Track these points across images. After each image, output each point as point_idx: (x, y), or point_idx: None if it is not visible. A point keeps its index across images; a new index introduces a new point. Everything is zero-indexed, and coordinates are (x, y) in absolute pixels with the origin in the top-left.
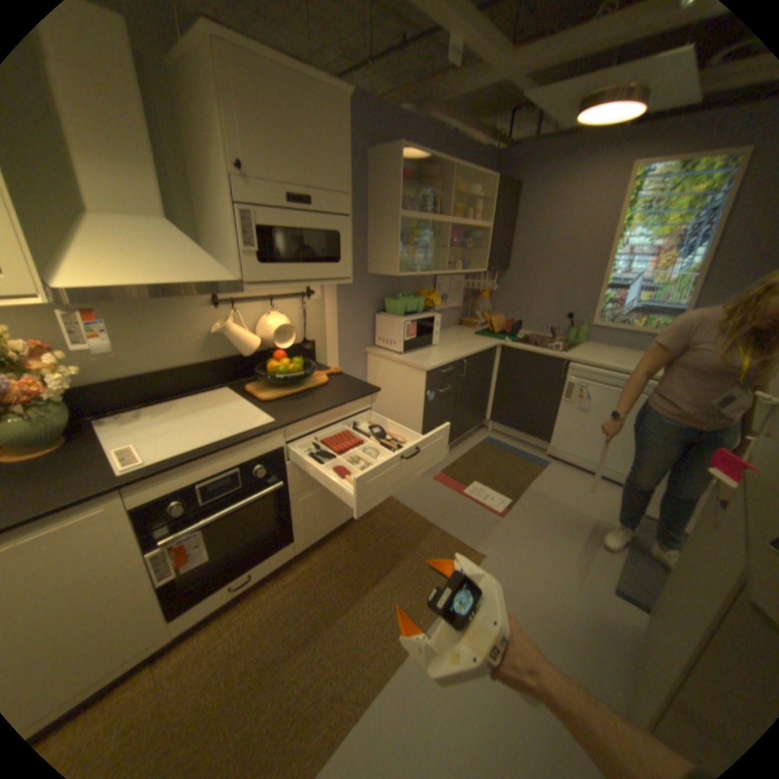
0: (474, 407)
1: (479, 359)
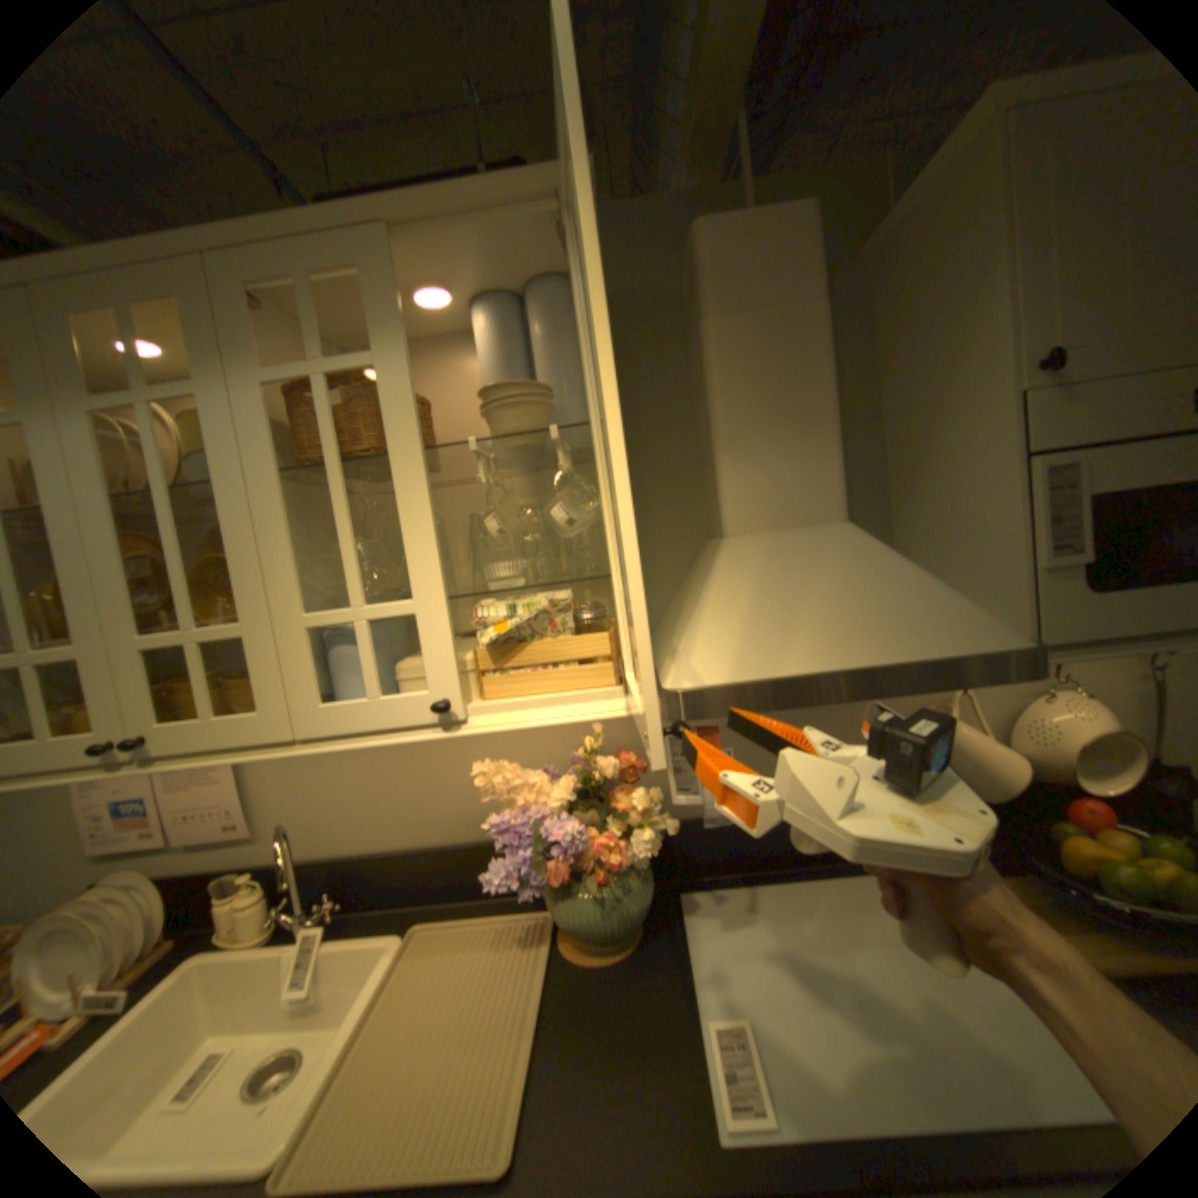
0: None
1: None
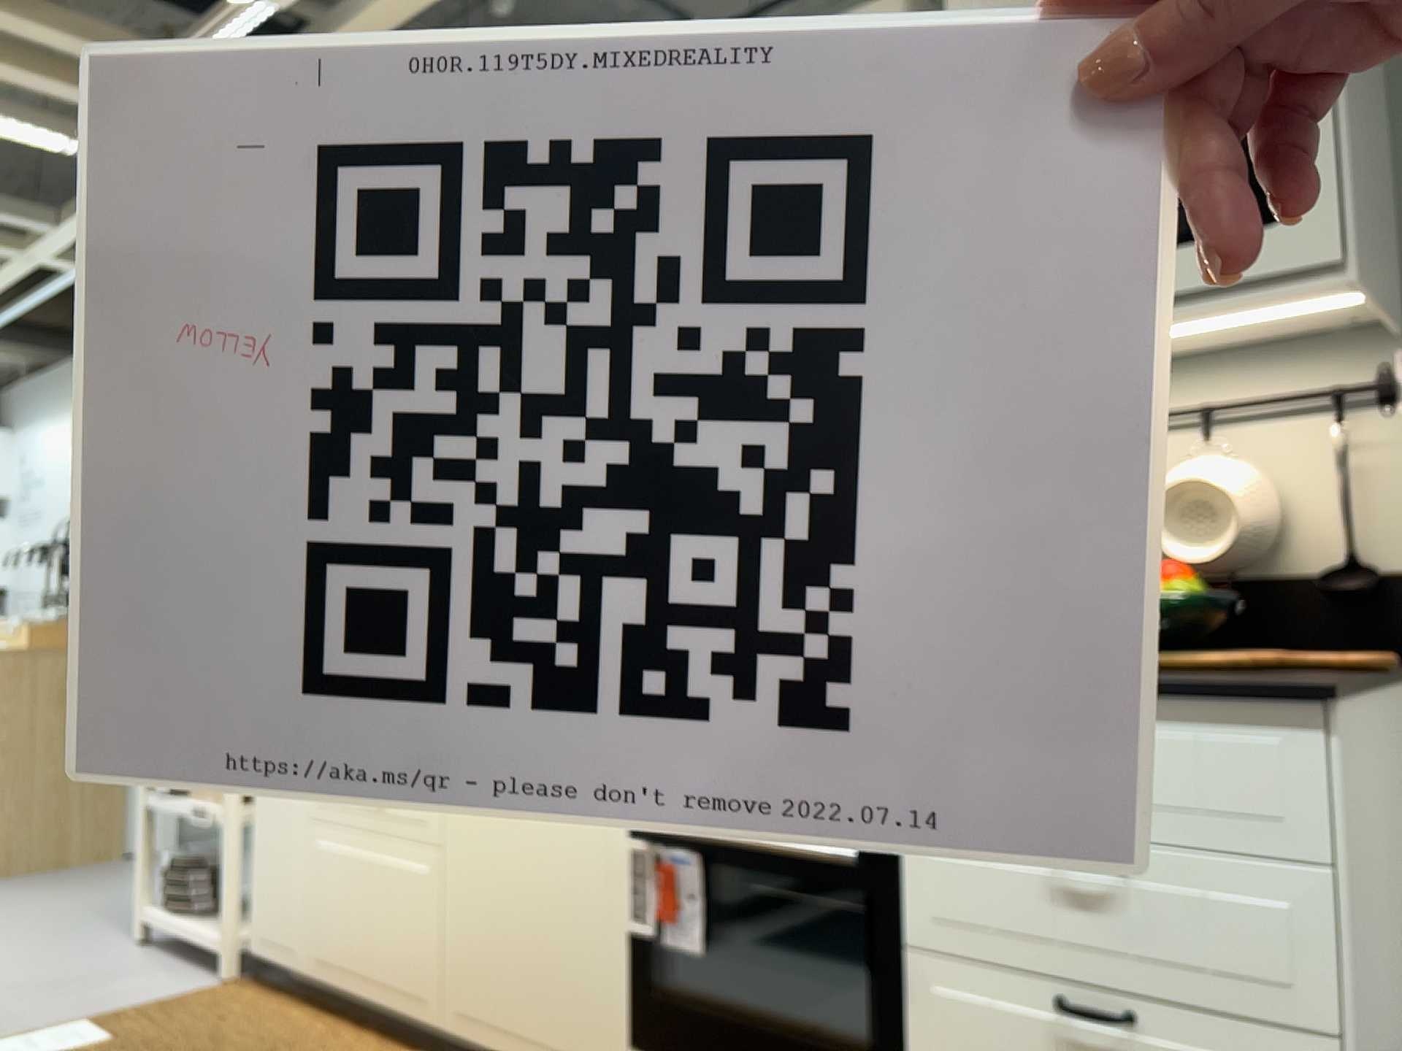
0: None
1: None
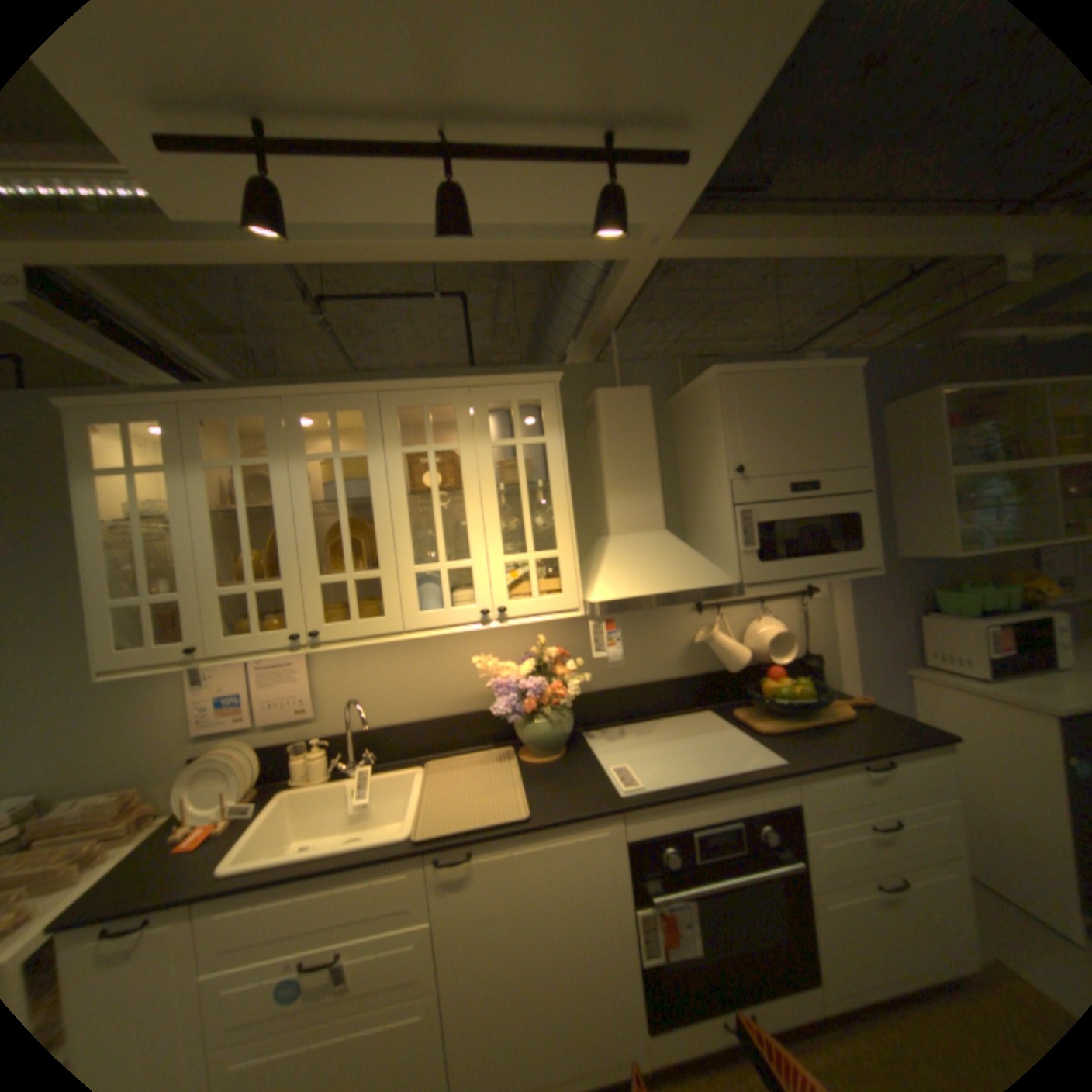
0: None
1: None
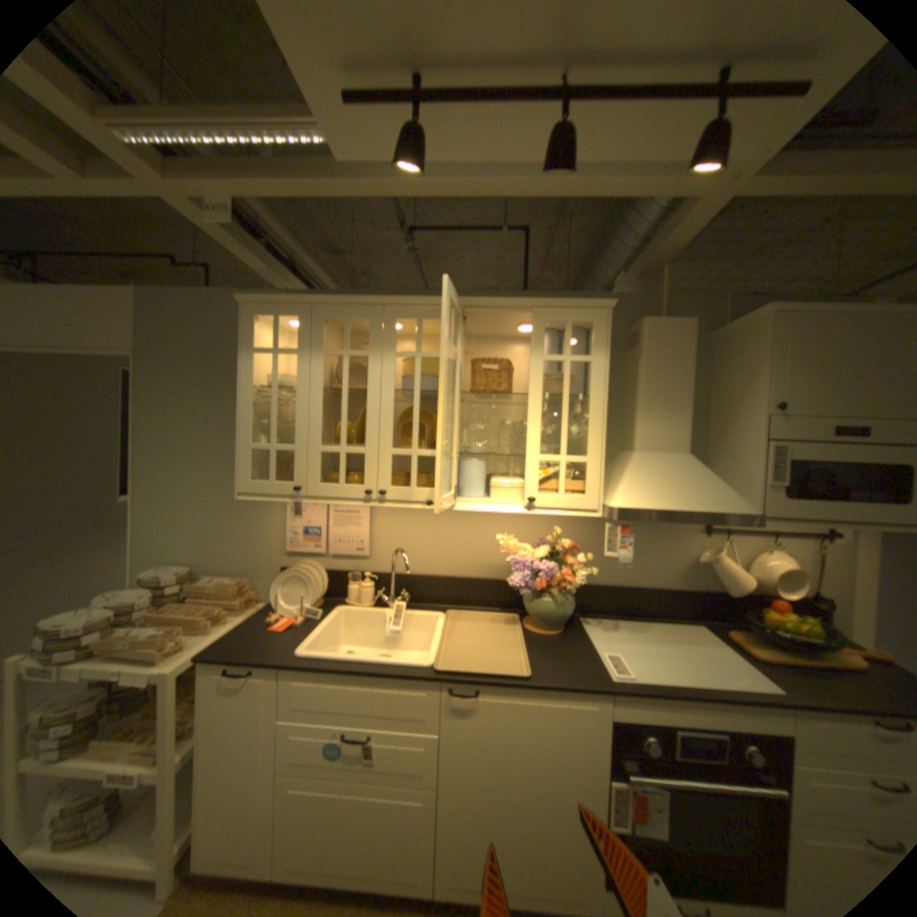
0: None
1: None
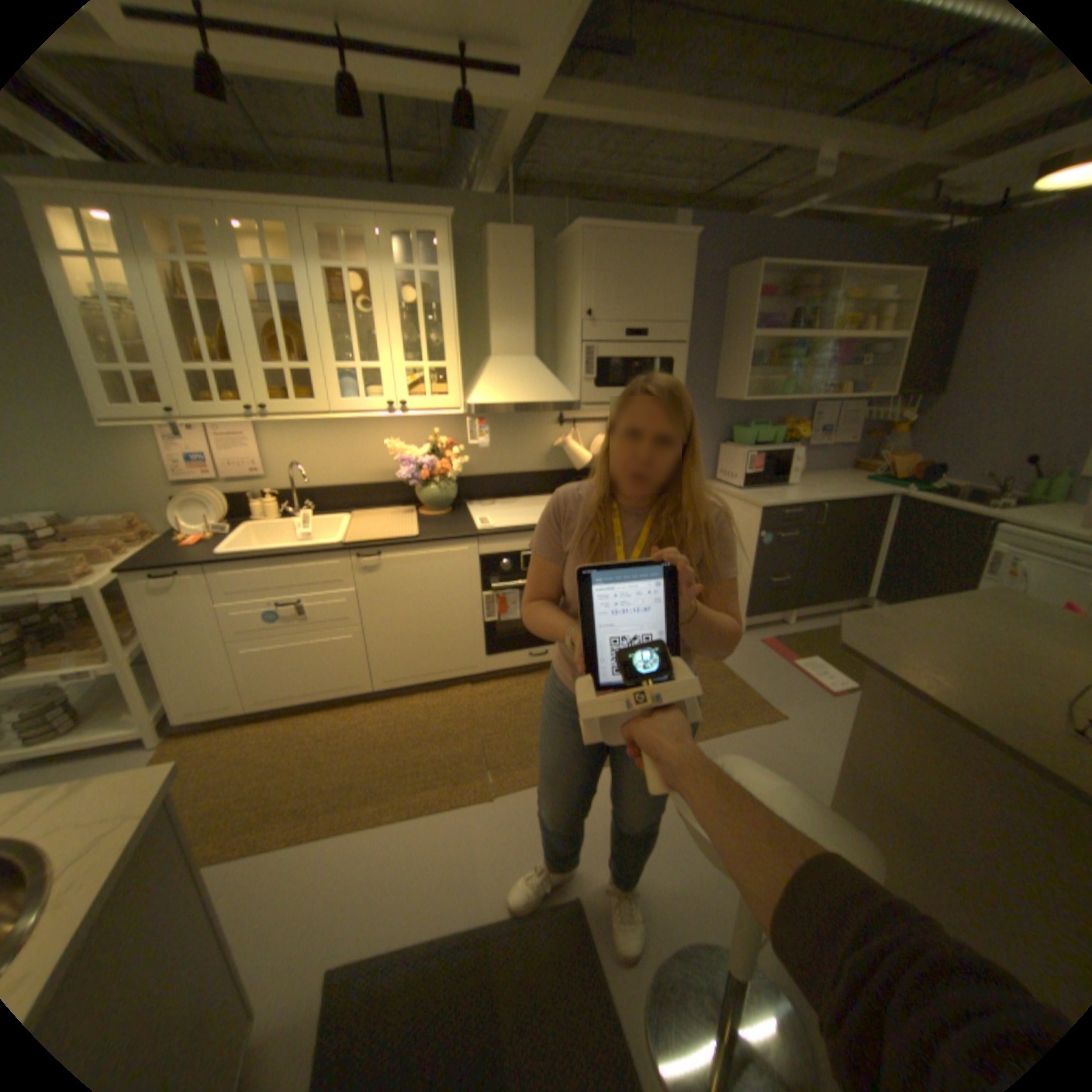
0: (845, 573)
1: (856, 508)
